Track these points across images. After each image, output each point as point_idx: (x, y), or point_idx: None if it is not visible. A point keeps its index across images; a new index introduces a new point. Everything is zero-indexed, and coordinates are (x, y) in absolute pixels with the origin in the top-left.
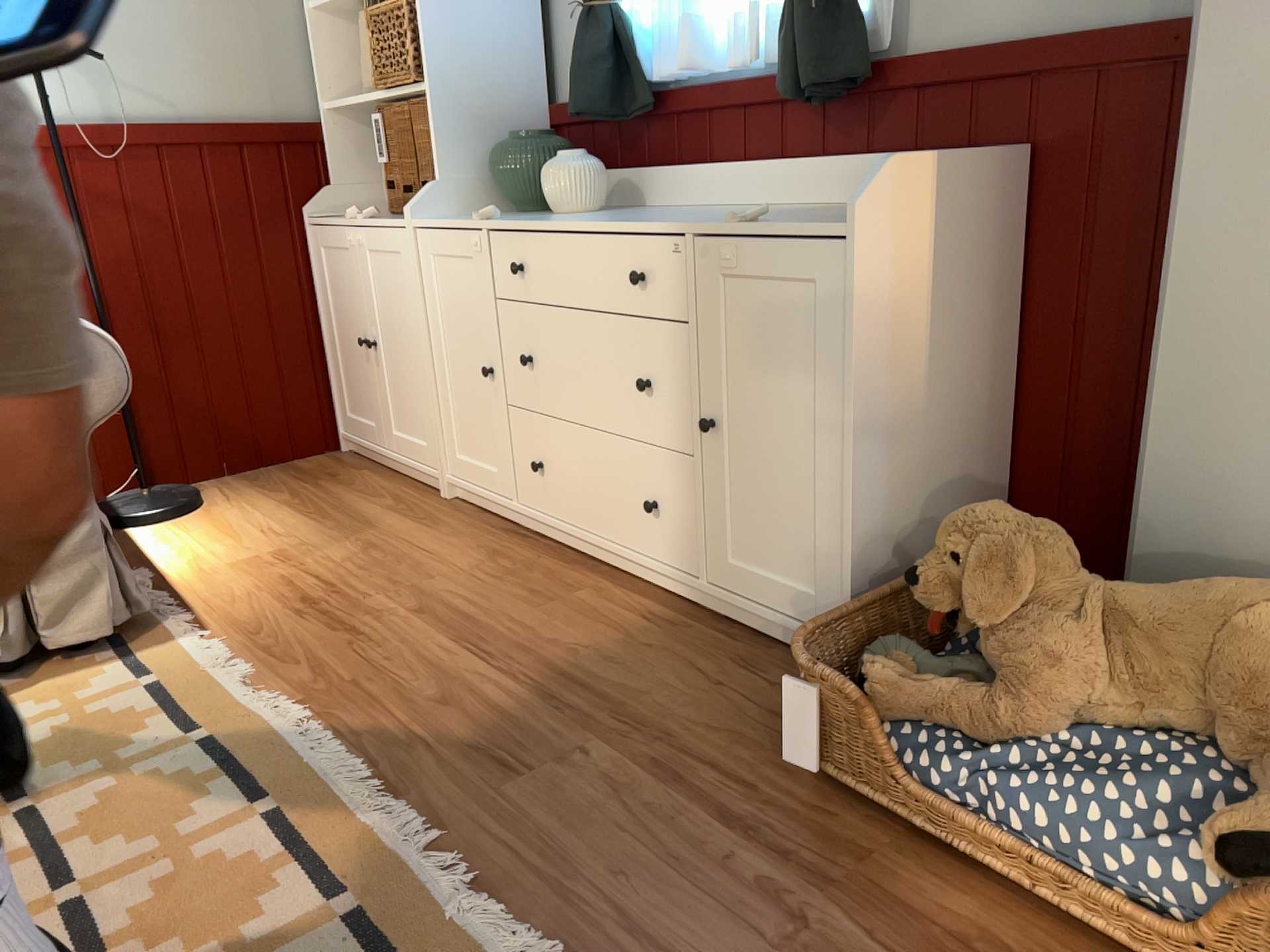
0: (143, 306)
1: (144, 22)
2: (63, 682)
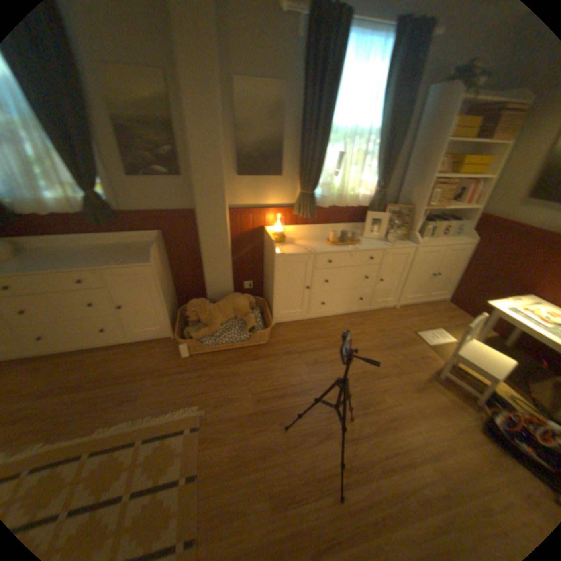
0: None
1: None
2: None
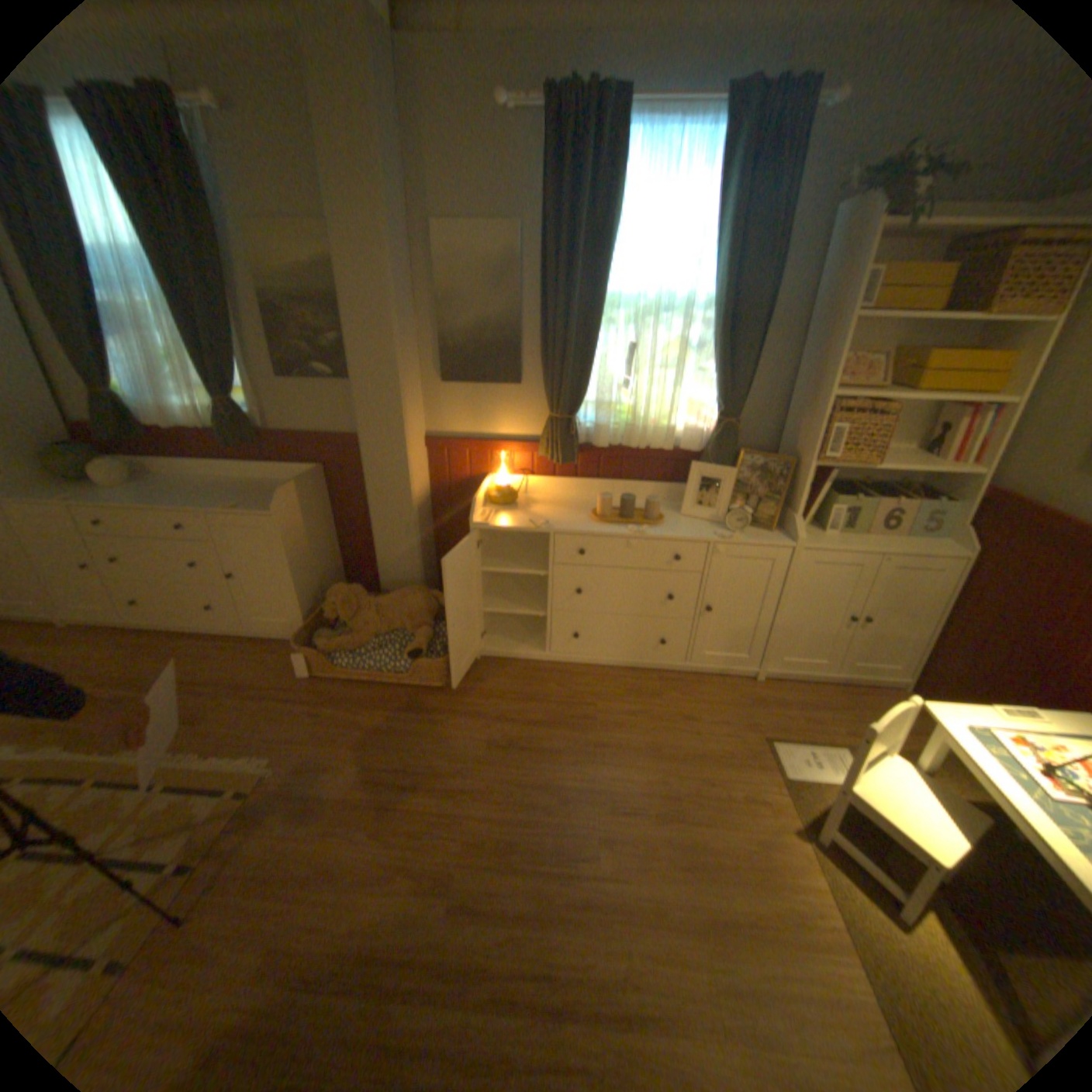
0: None
1: None
2: None
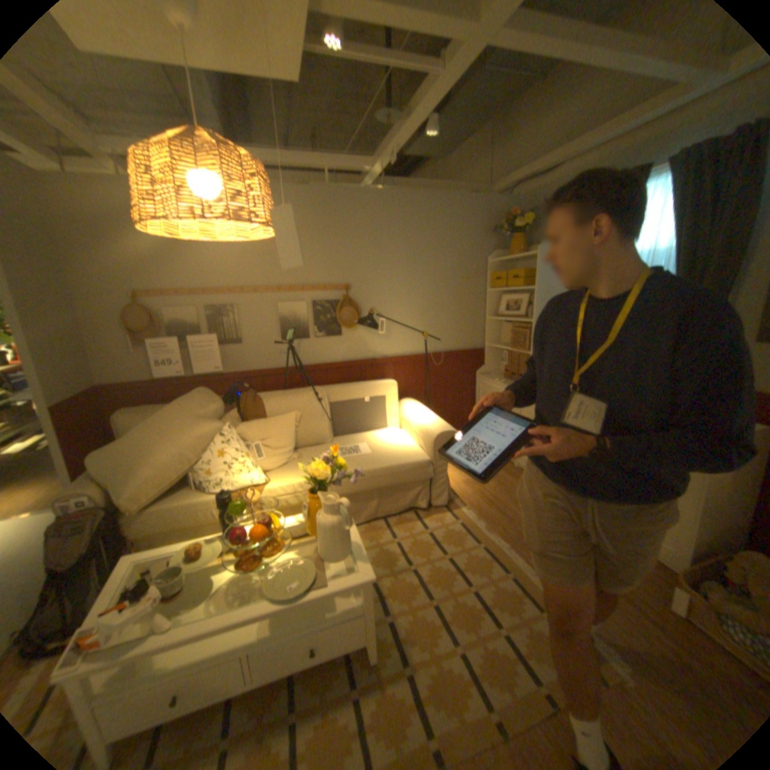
0: (432, 398)
1: (445, 325)
2: (436, 516)
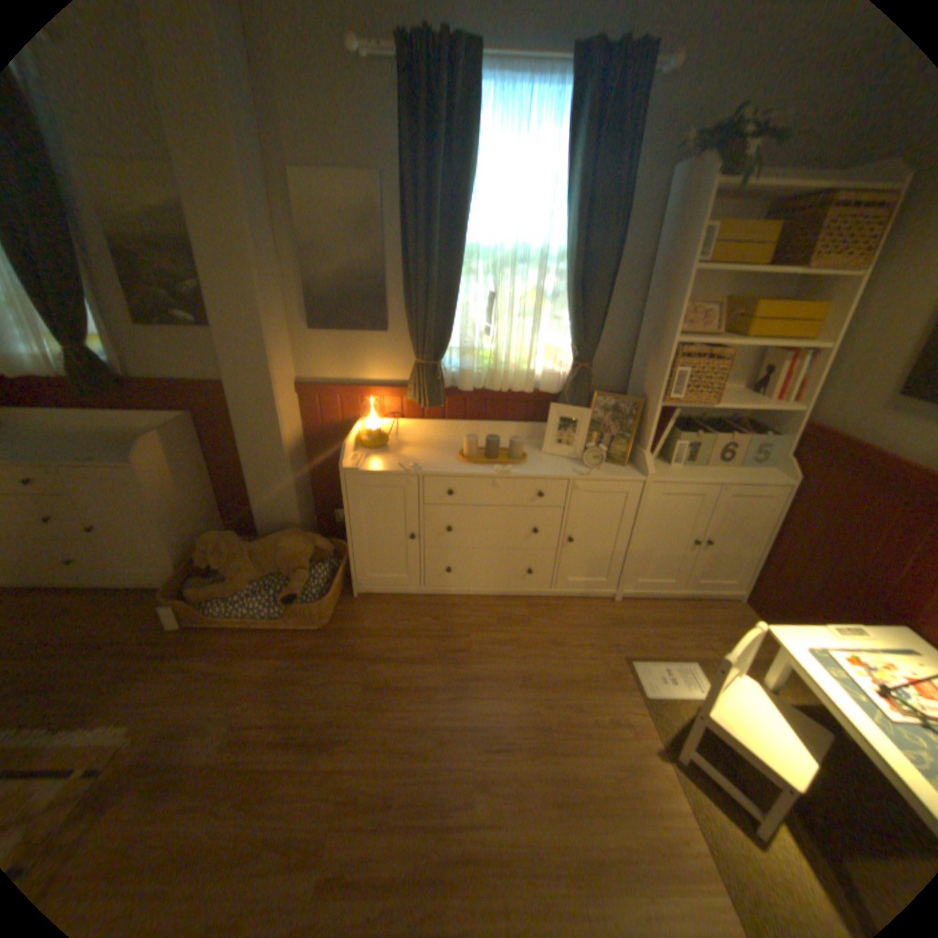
0: None
1: None
2: None
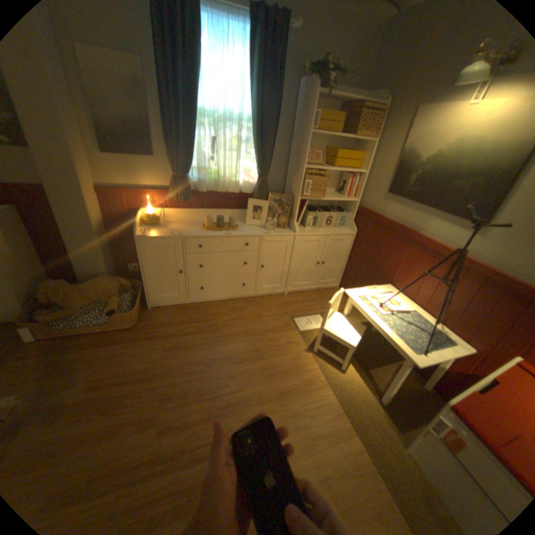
0: None
1: None
2: None
